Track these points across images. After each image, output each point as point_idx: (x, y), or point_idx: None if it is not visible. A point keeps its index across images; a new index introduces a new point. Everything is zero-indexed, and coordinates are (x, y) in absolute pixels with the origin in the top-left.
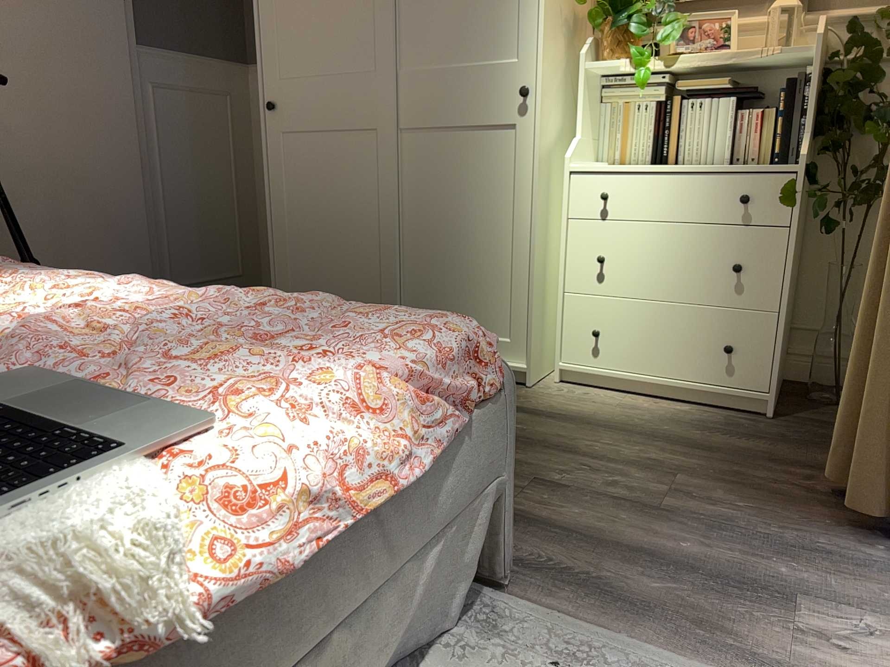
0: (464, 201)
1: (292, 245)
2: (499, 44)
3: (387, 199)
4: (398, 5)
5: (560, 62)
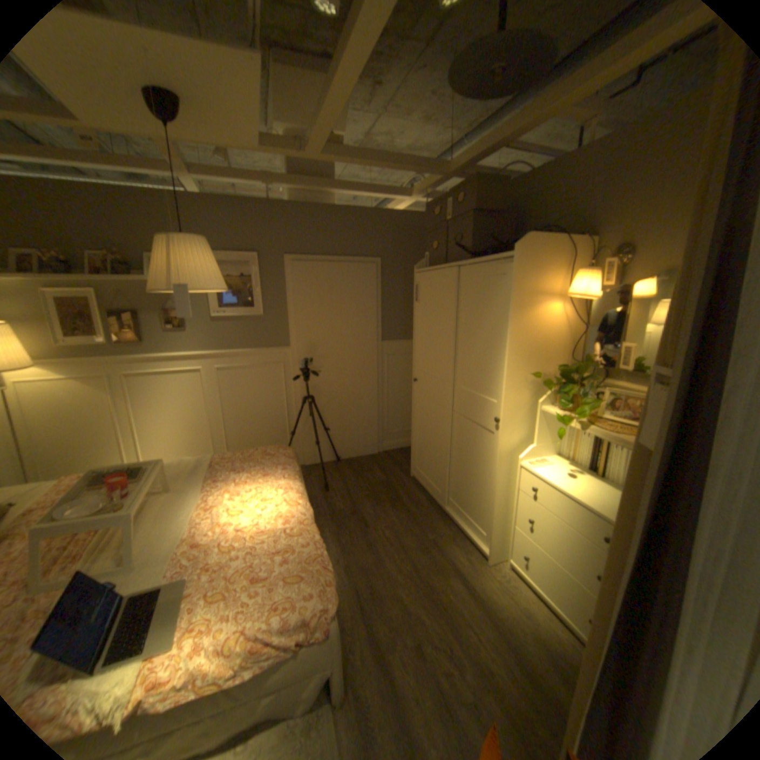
0: (473, 456)
1: (418, 439)
2: (491, 390)
3: (446, 439)
4: (456, 355)
5: (527, 403)
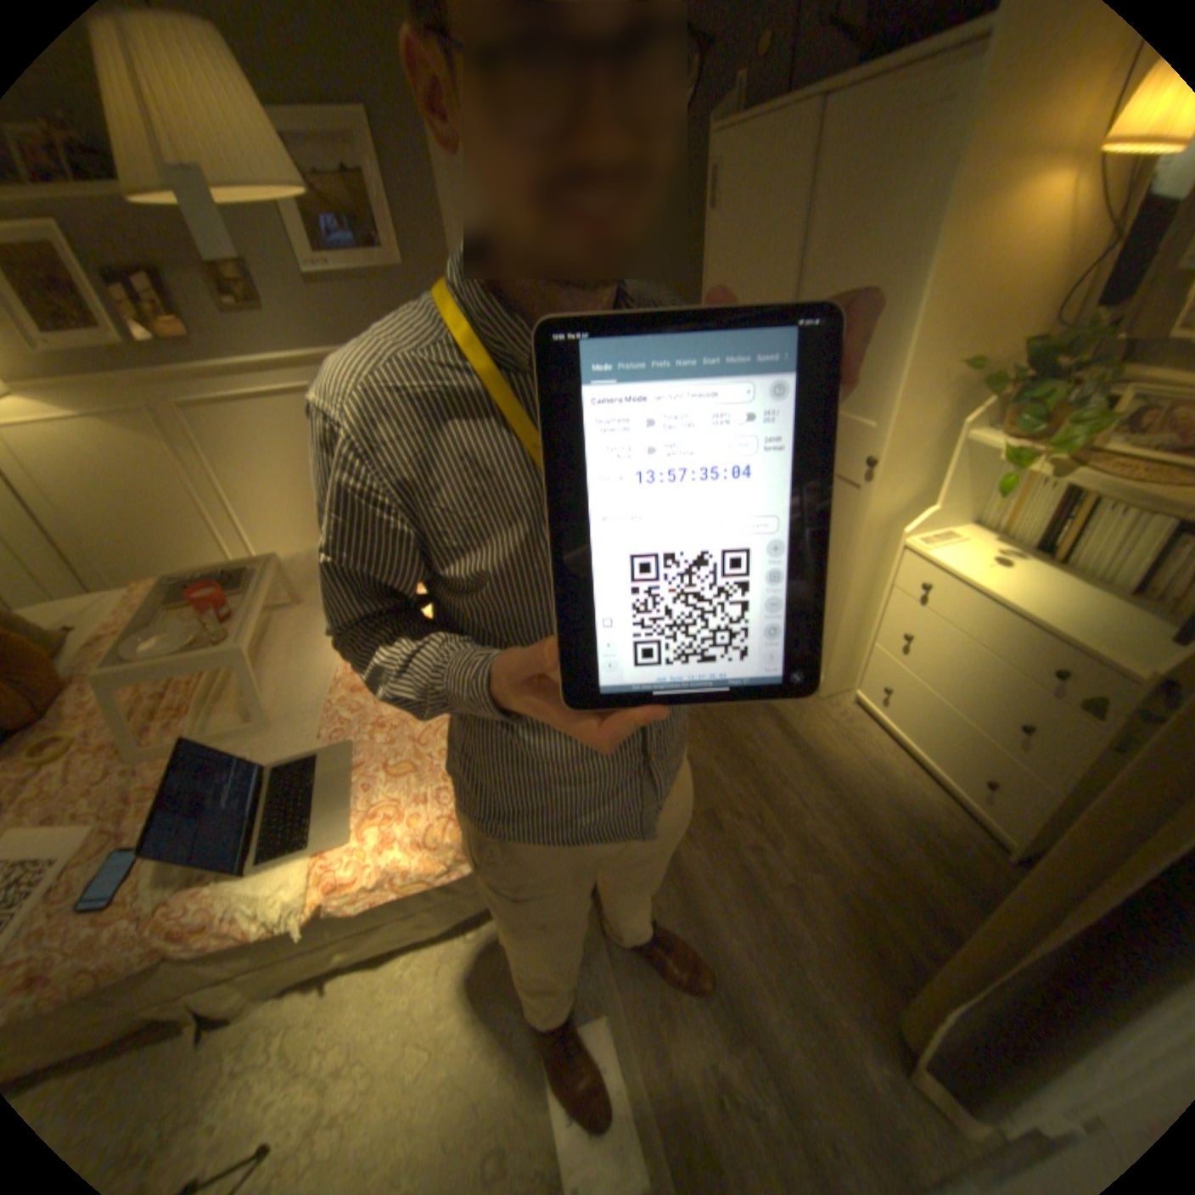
0: None
1: None
2: (865, 402)
3: None
4: None
5: (936, 427)
